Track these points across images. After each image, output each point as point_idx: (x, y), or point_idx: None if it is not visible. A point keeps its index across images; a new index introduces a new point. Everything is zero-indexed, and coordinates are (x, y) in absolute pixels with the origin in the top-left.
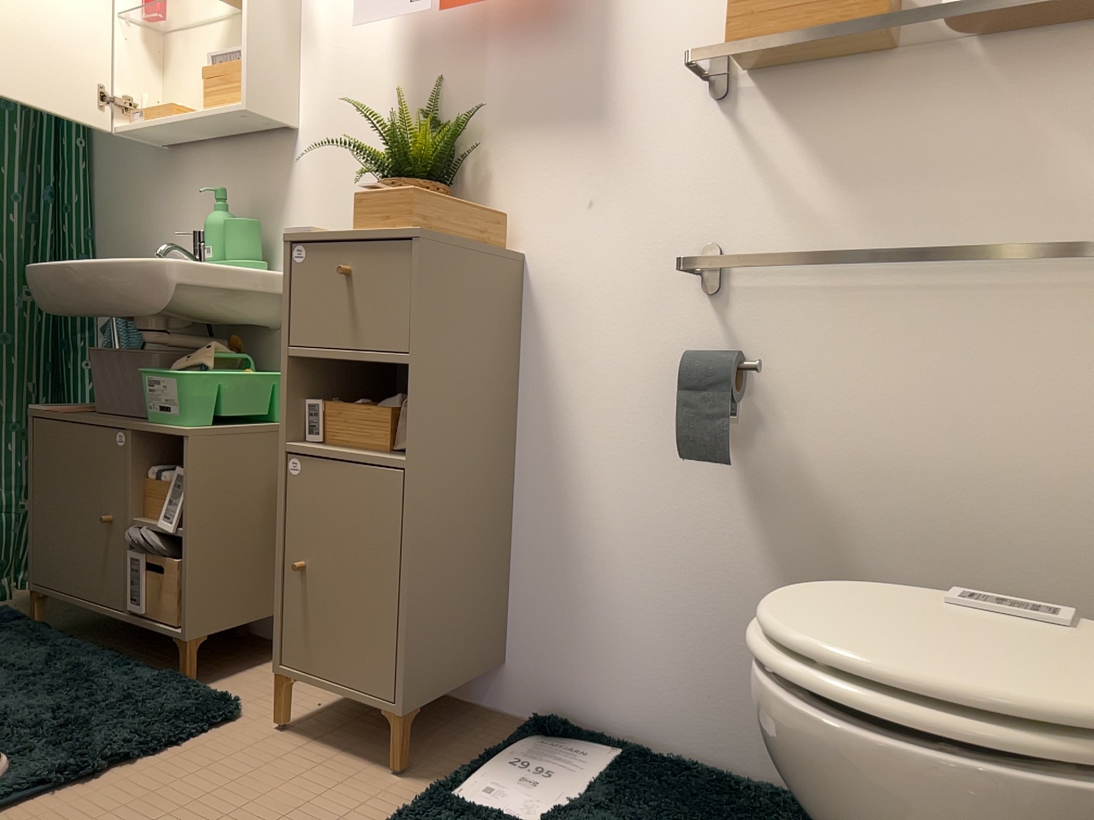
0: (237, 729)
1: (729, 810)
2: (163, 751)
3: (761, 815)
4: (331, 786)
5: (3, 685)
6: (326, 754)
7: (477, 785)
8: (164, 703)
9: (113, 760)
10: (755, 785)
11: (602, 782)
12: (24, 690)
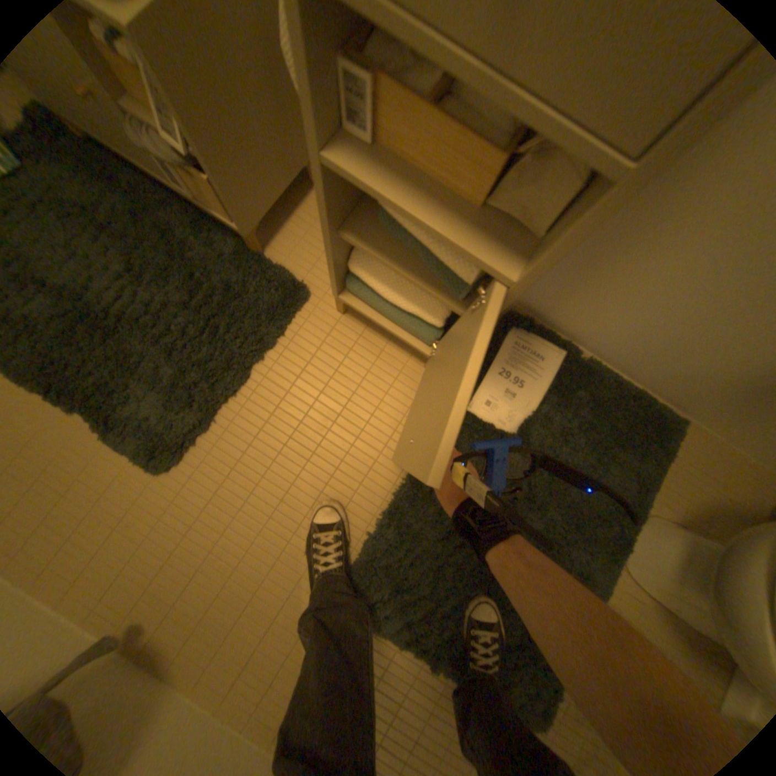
0: (315, 314)
1: (622, 425)
2: (277, 347)
3: (638, 428)
4: (392, 382)
5: (126, 271)
6: (381, 345)
7: (482, 398)
8: (258, 298)
9: (254, 370)
10: (639, 395)
11: (554, 394)
12: (146, 276)
